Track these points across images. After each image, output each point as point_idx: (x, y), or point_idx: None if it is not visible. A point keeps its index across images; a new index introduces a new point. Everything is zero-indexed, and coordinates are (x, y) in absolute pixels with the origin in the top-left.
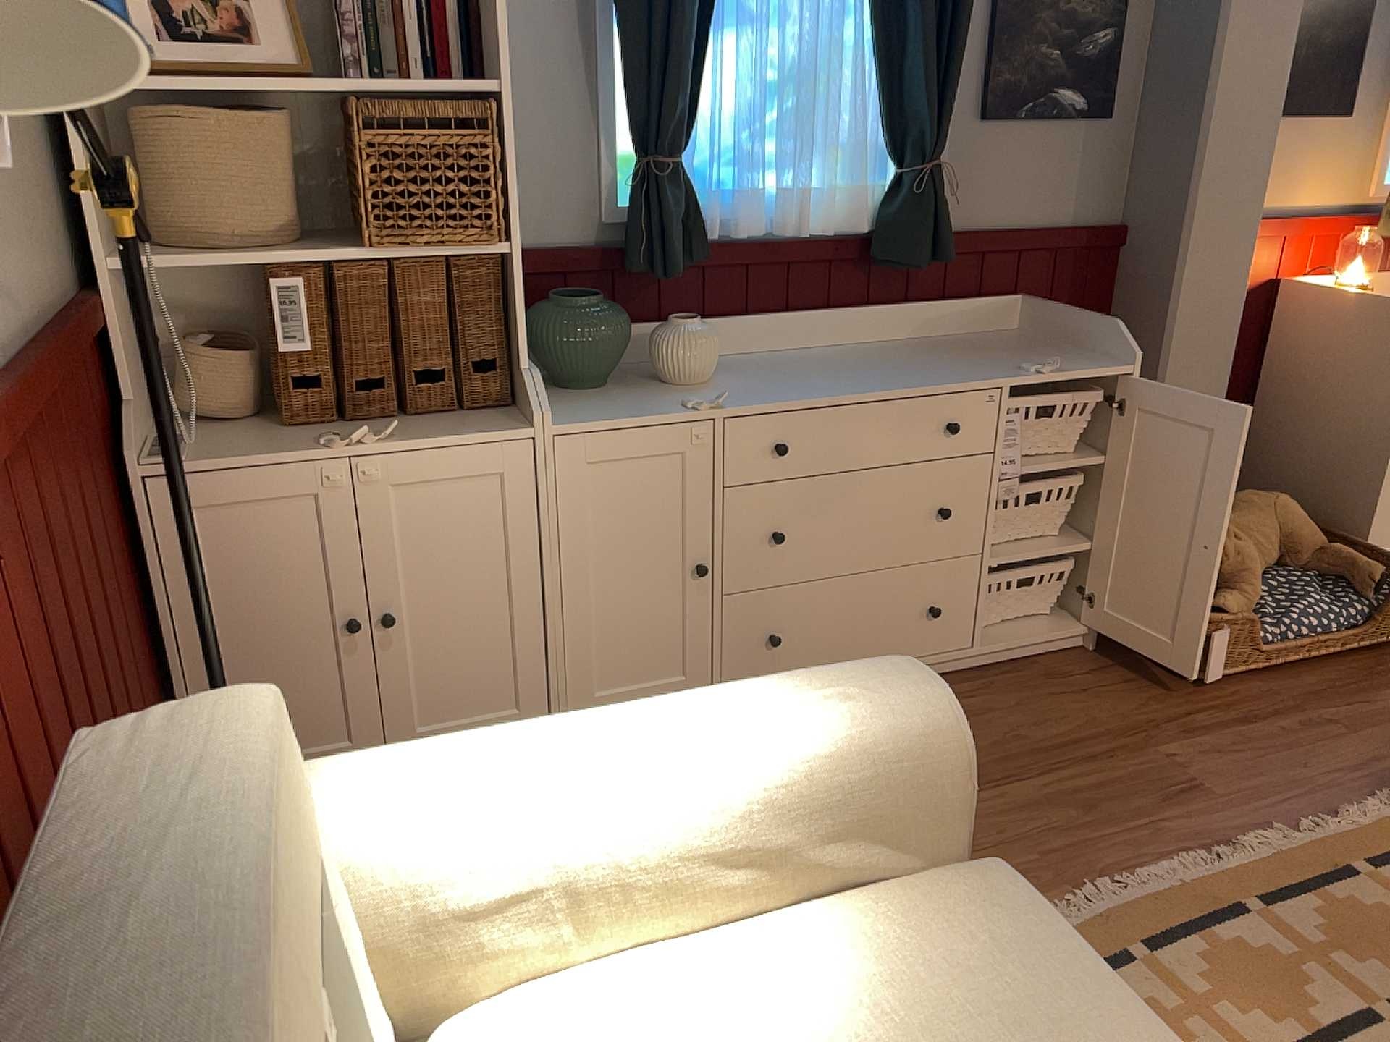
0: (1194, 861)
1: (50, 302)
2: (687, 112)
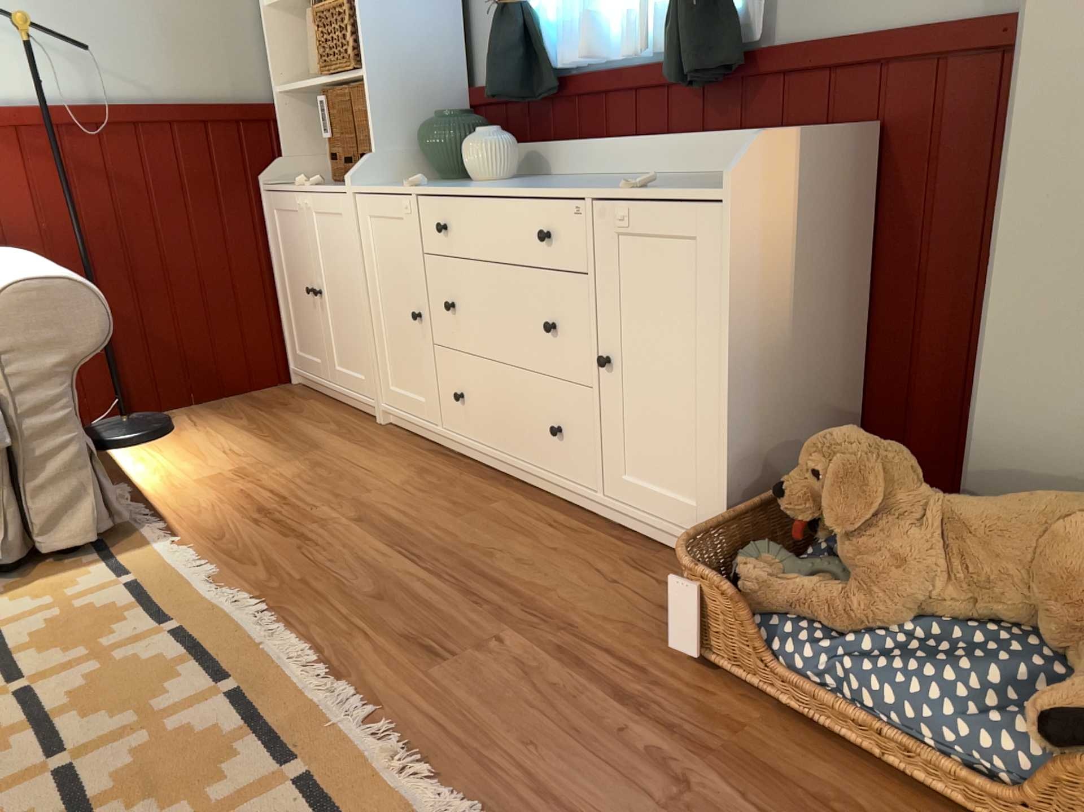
0: (298, 654)
1: (216, 100)
2: None
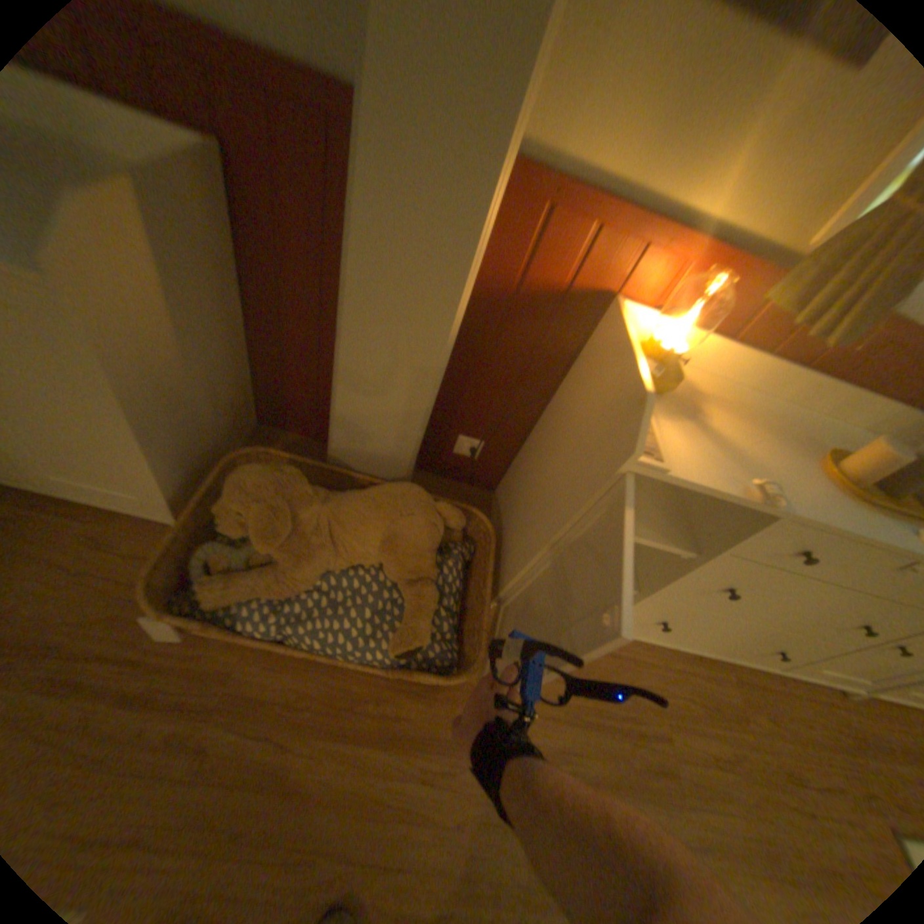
0: None
1: None
2: None
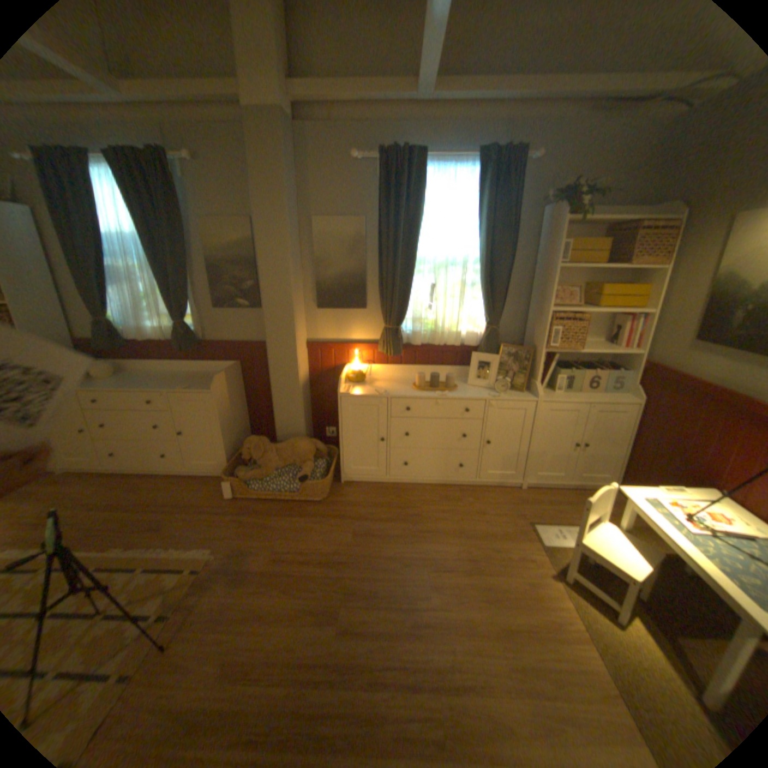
0: (109, 552)
1: None
2: (97, 306)
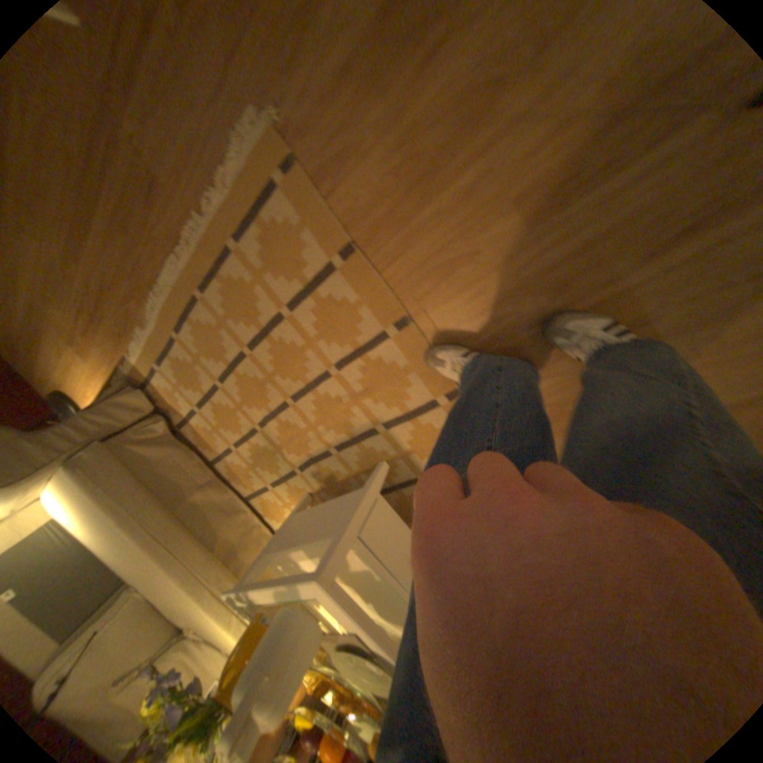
0: (171, 262)
1: None
2: None
